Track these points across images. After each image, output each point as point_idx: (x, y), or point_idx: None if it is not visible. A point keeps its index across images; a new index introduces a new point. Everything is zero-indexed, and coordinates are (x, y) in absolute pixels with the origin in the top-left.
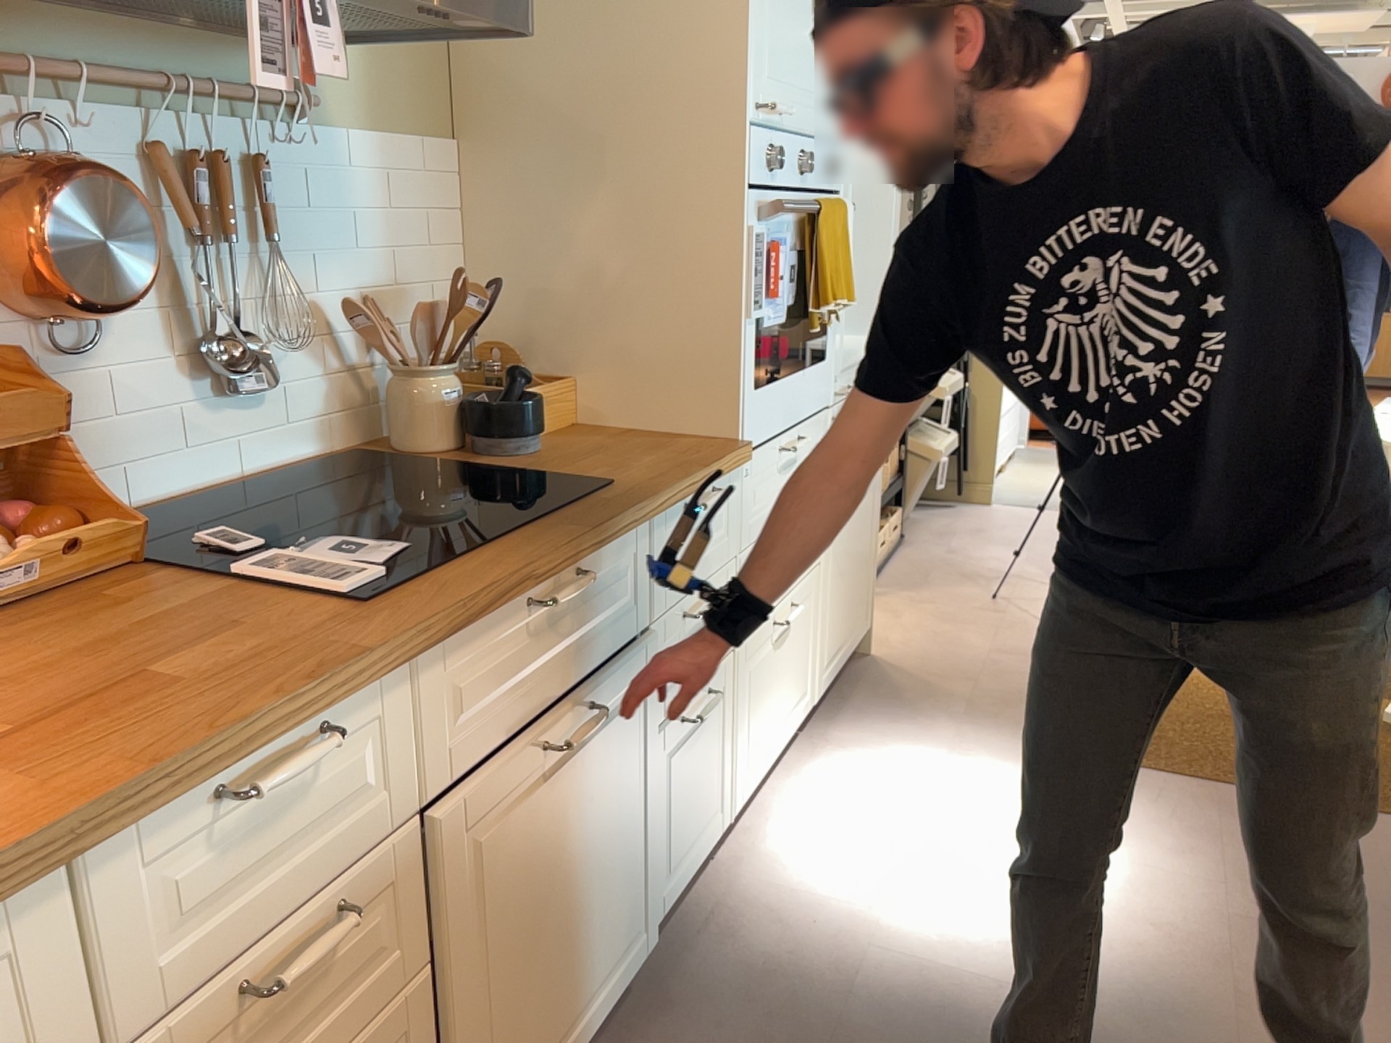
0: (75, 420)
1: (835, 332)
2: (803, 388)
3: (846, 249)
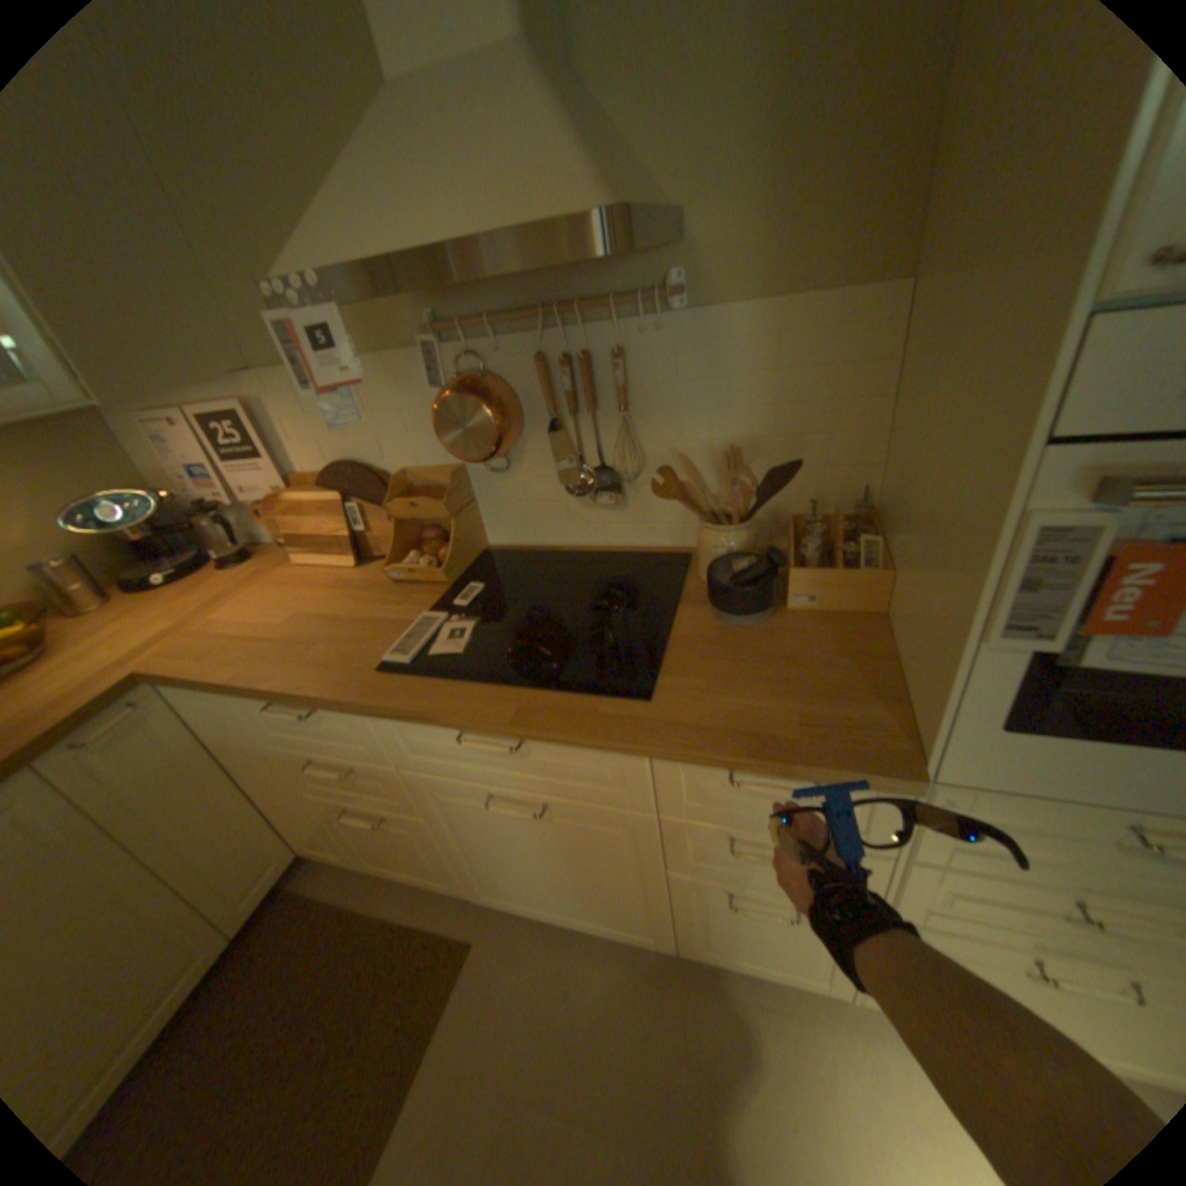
0: (507, 500)
1: None
2: None
3: None
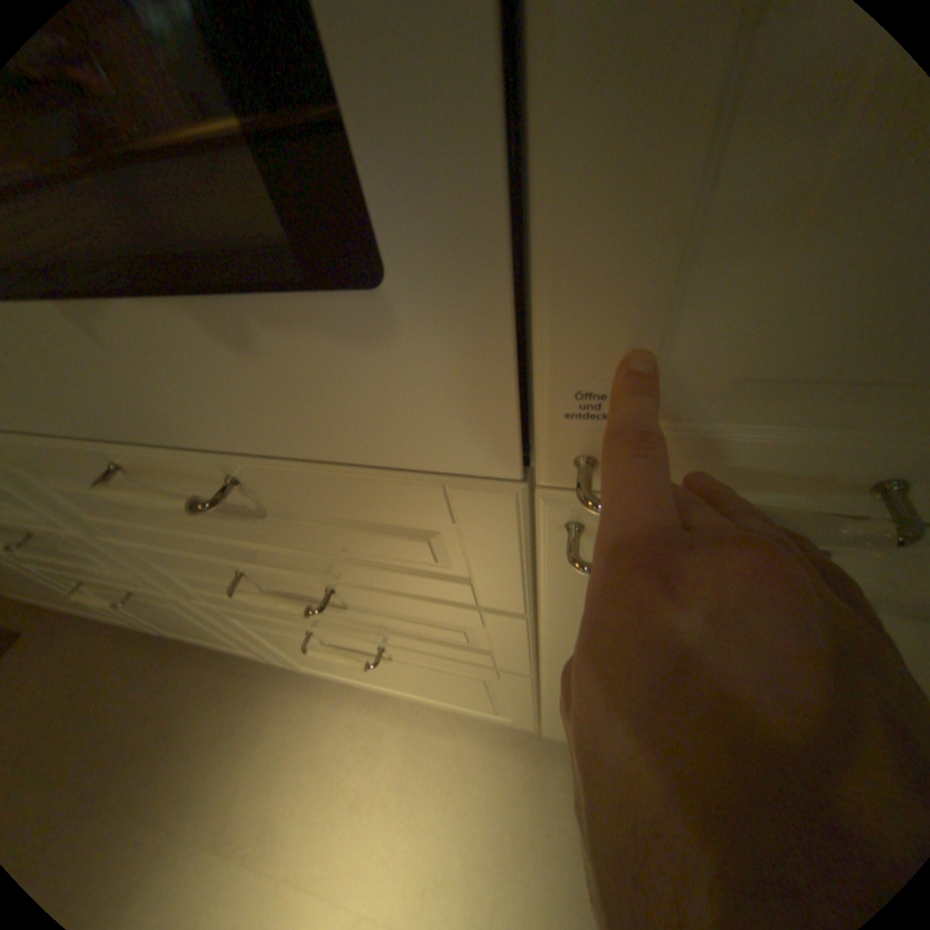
0: None
1: (523, 77)
2: (128, 371)
3: None
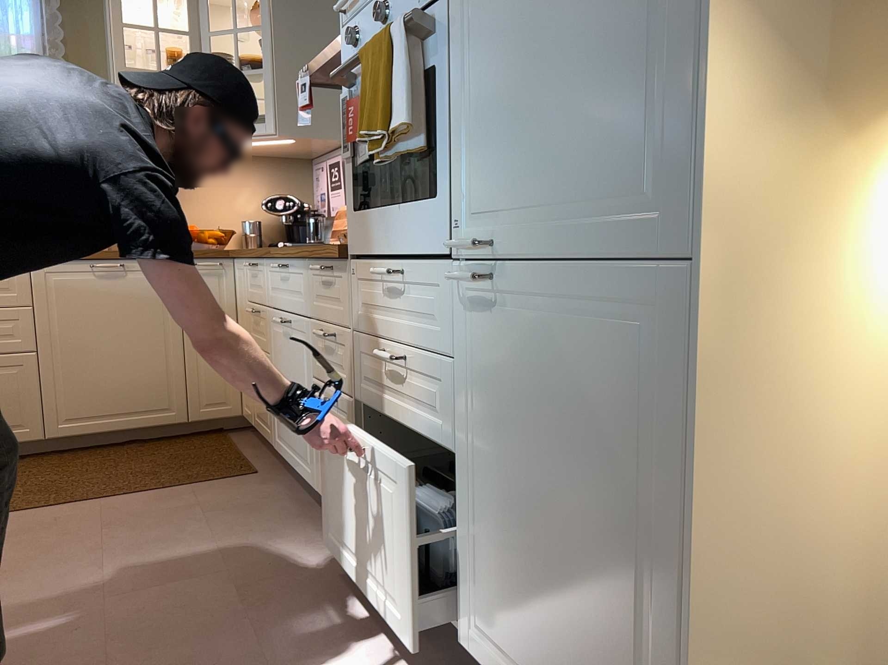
0: None
1: (457, 164)
2: (404, 223)
3: (387, 73)
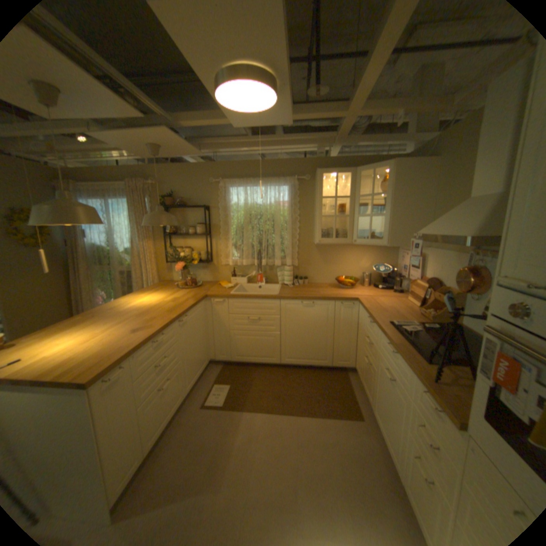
0: (475, 312)
1: None
2: None
3: None
